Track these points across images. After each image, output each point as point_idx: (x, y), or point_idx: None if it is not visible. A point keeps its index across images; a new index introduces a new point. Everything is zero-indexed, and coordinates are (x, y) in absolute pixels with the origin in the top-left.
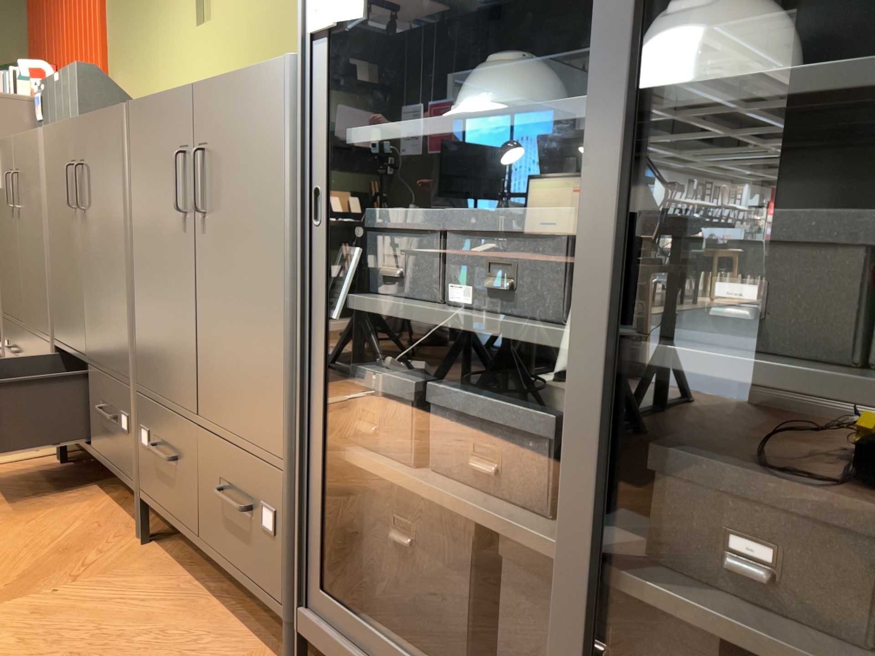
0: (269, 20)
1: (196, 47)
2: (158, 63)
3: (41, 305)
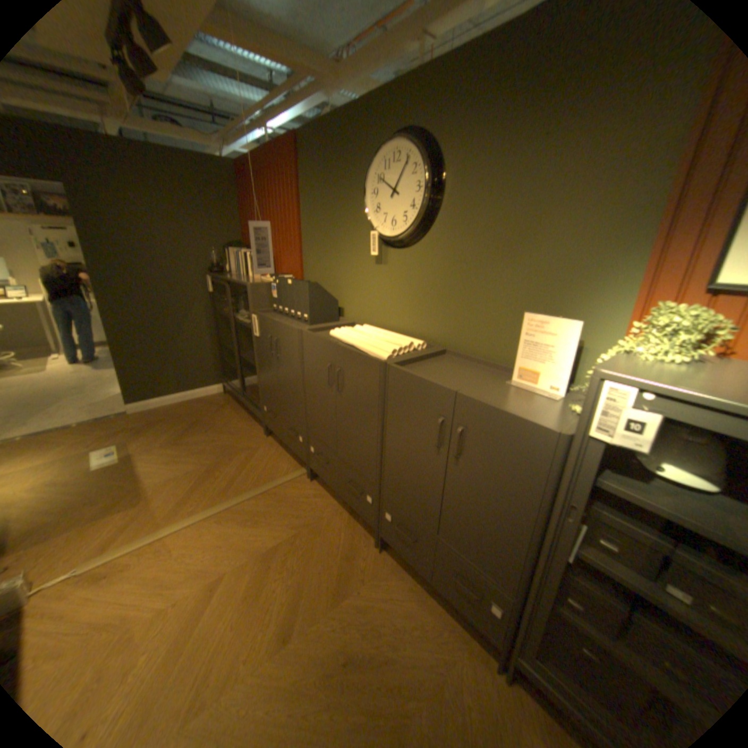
0: (436, 282)
1: (375, 275)
2: (343, 271)
3: (297, 408)
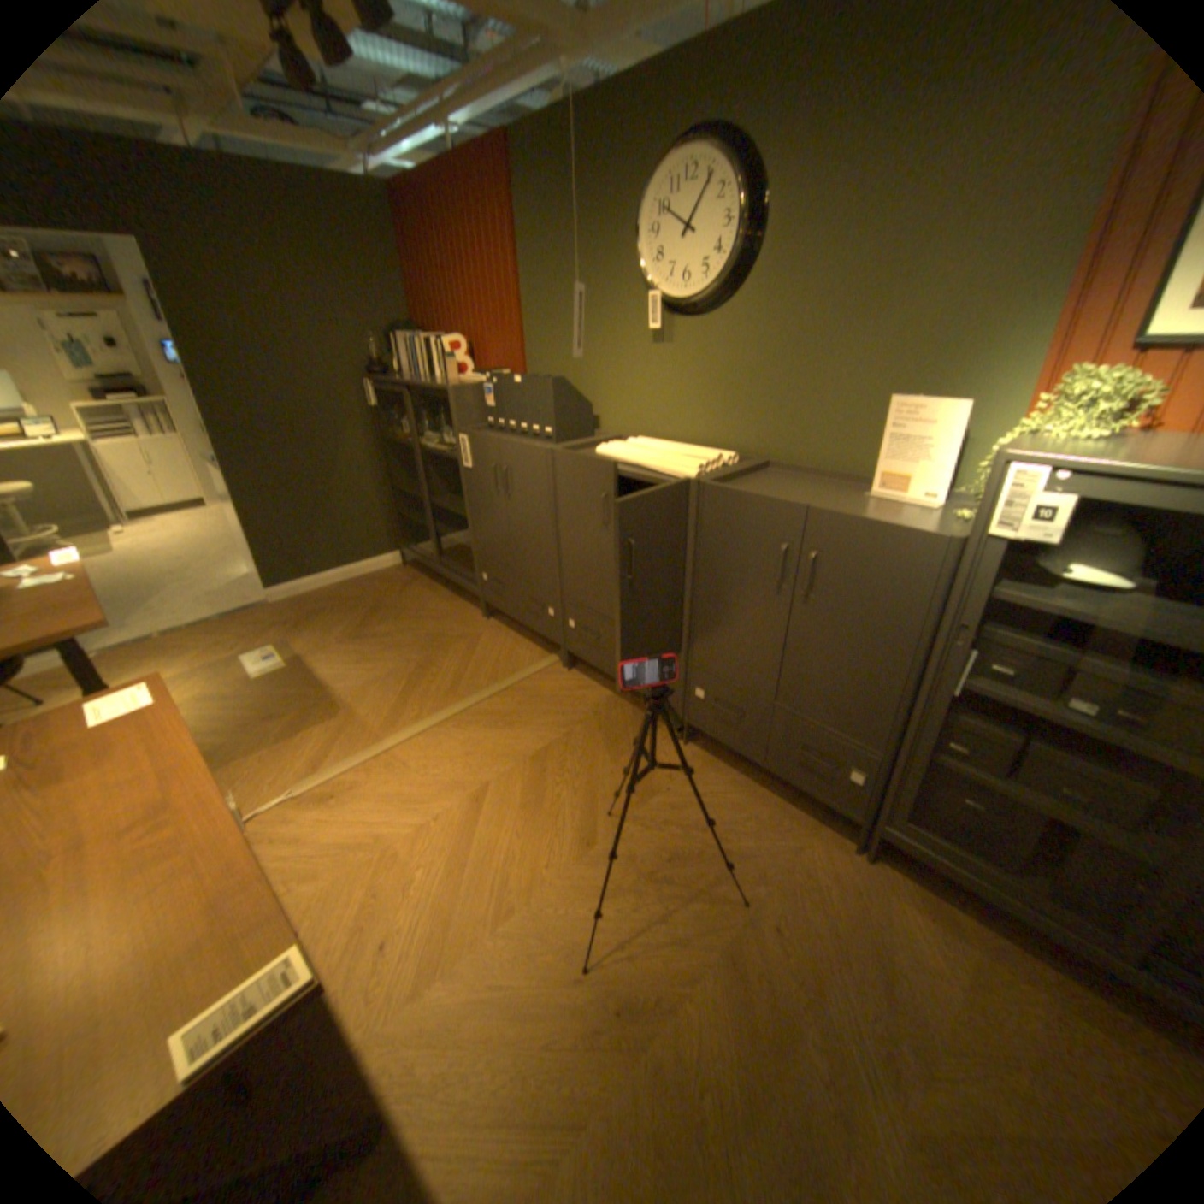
0: (753, 364)
1: (652, 361)
2: (597, 359)
3: (545, 569)
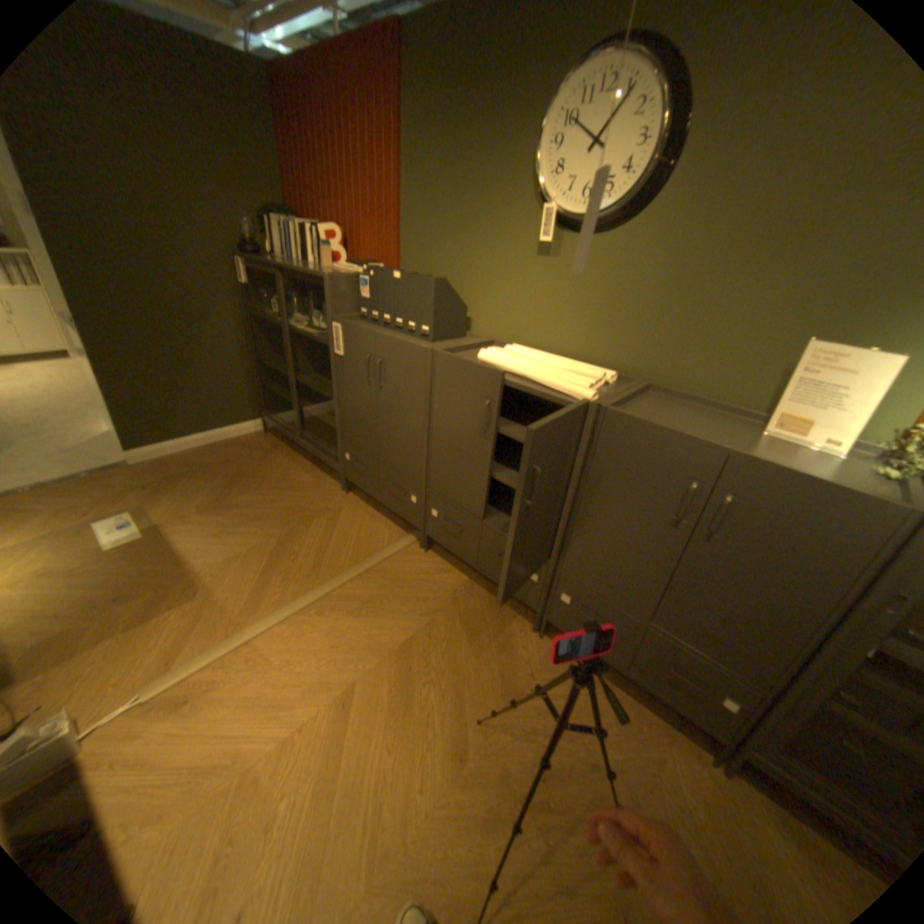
0: (644, 287)
1: (534, 272)
2: (475, 263)
3: (411, 459)
